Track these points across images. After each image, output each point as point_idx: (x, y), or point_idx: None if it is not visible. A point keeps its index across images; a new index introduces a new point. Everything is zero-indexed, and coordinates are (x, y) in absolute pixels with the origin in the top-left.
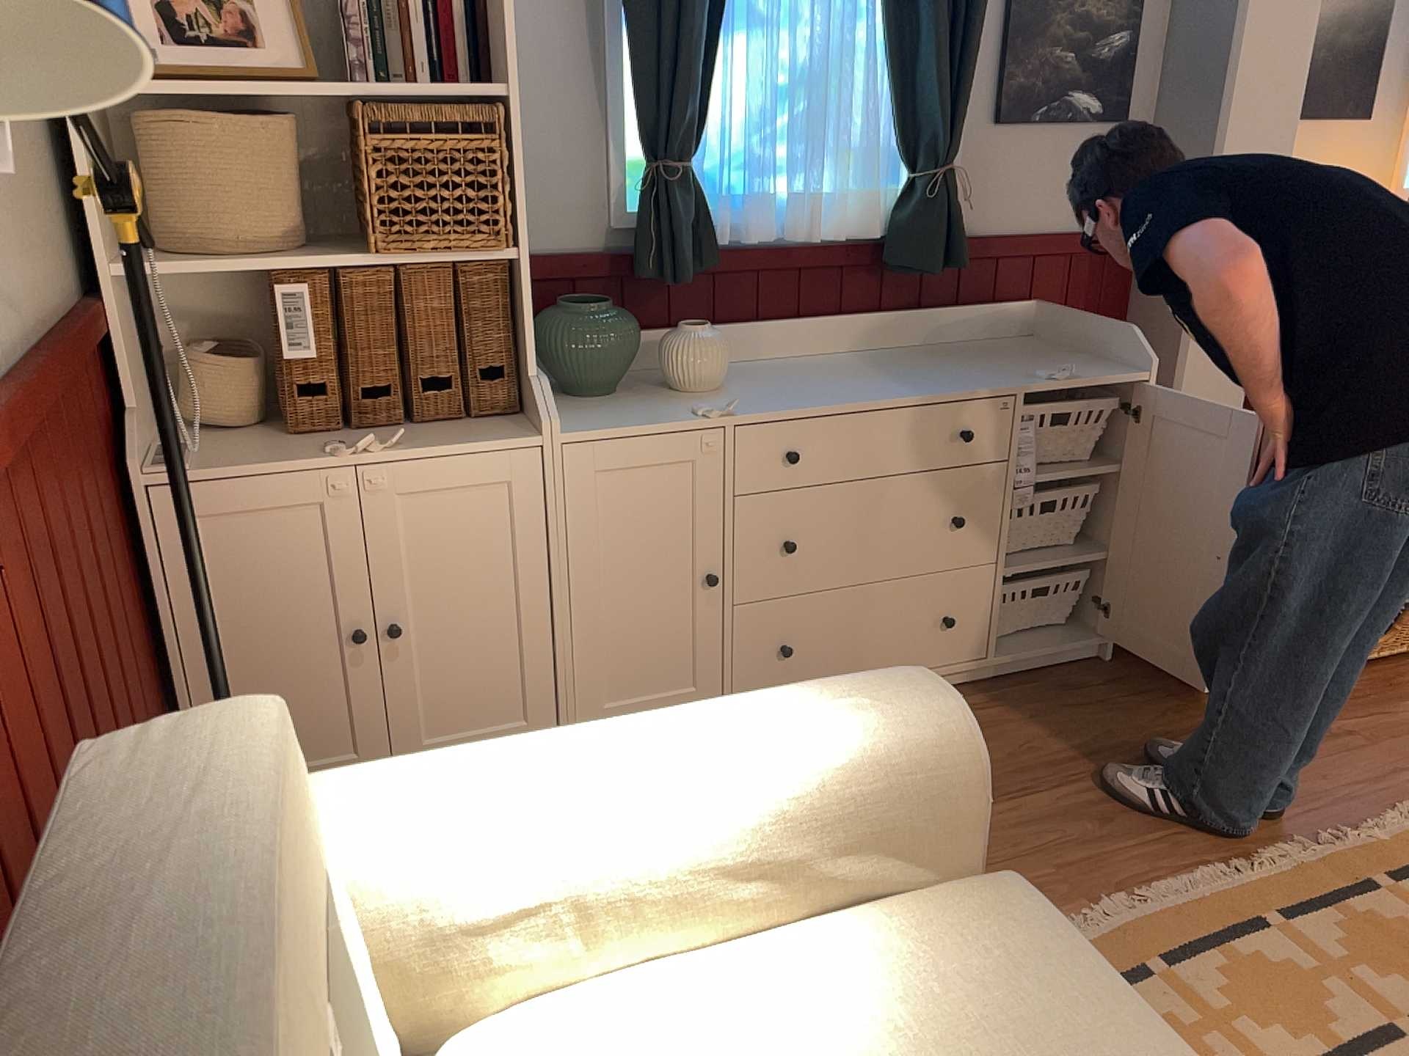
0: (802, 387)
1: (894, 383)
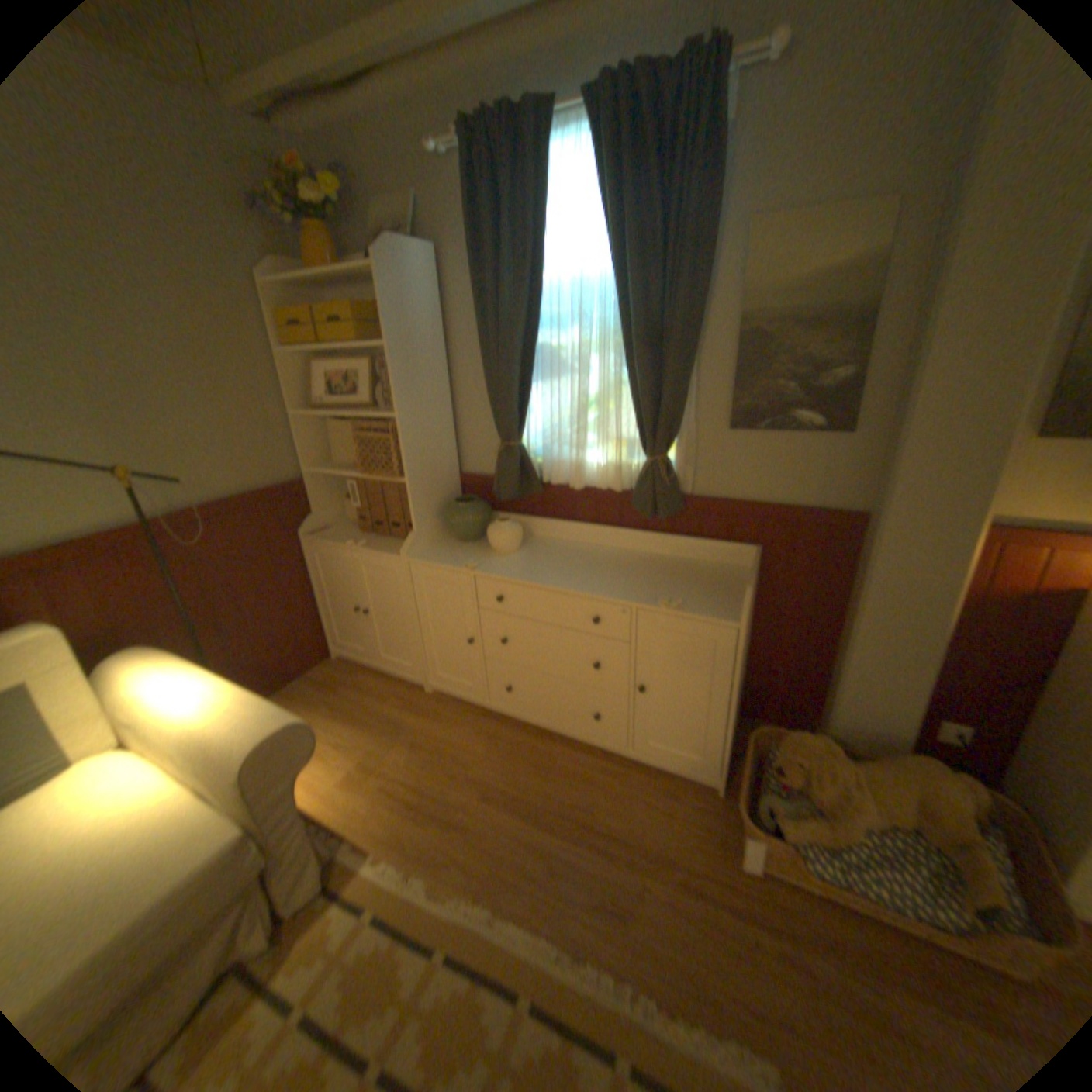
0: (541, 565)
1: (582, 577)
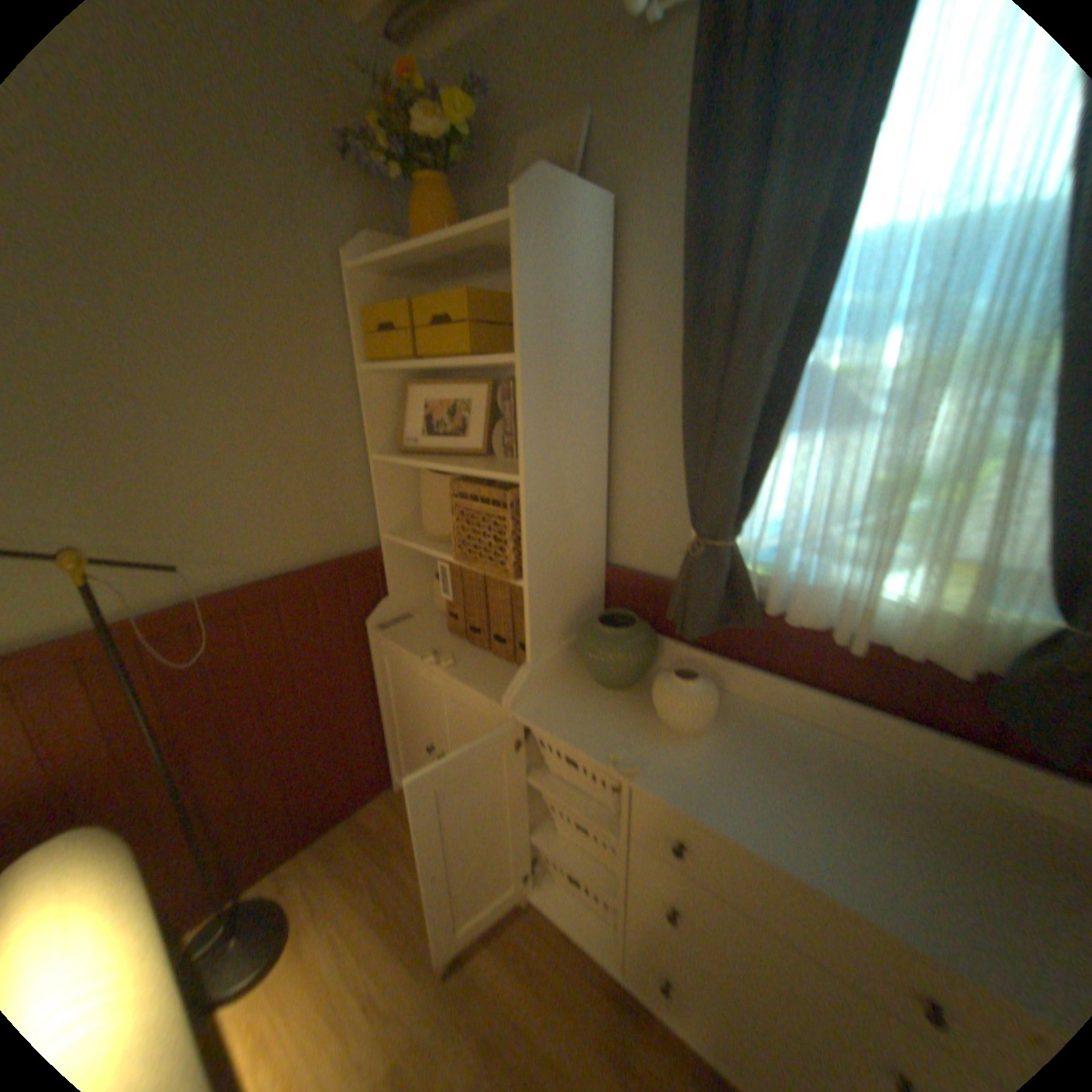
0: (766, 787)
1: (879, 860)
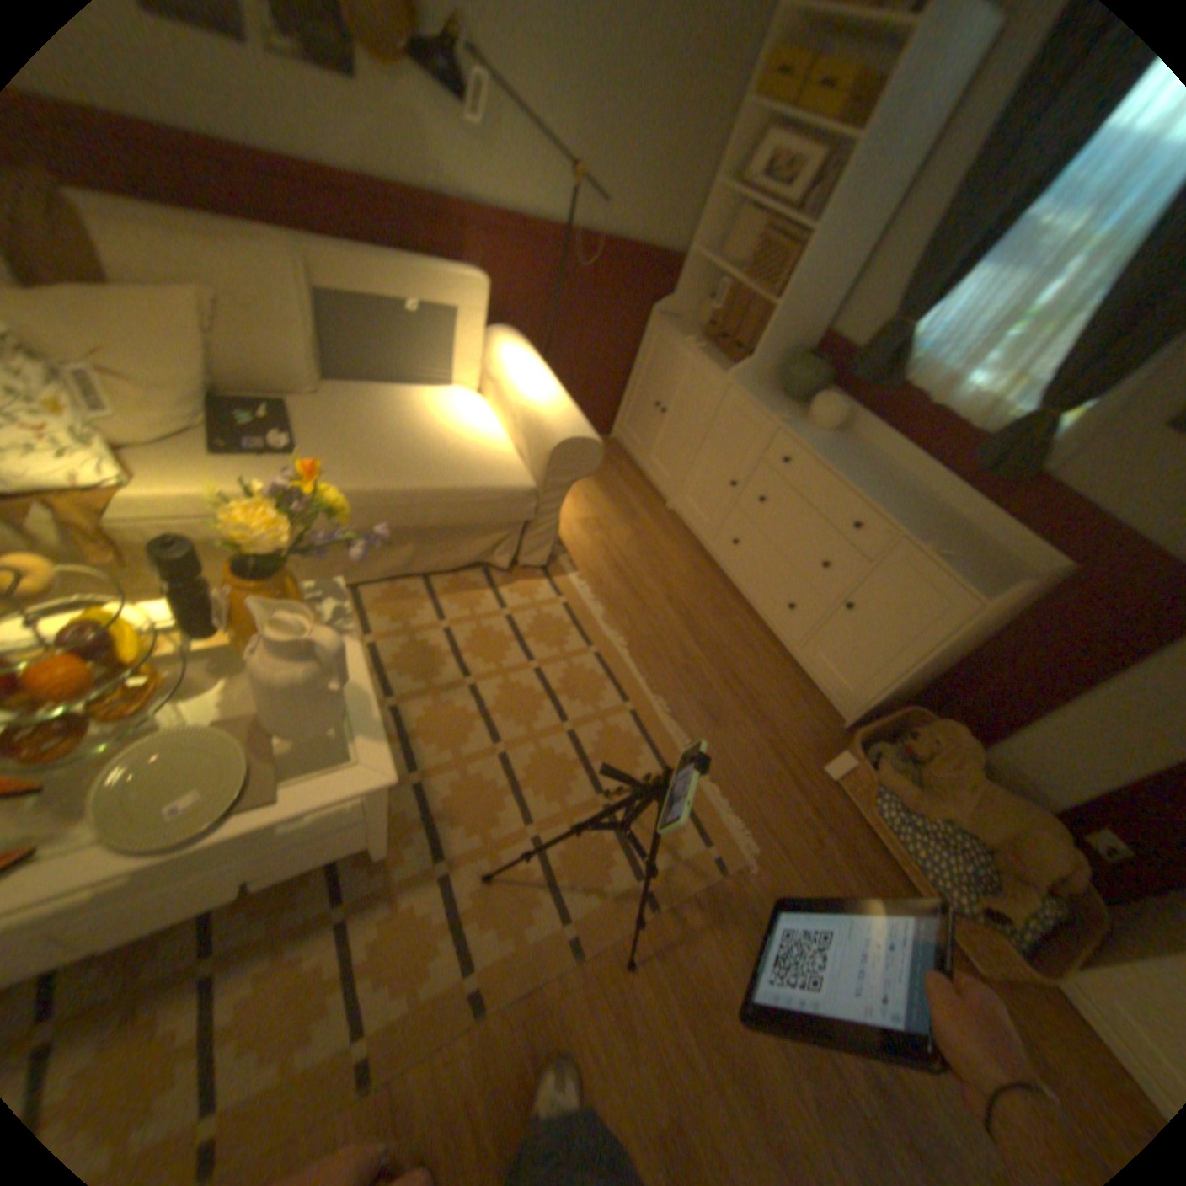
0: (841, 455)
1: (872, 486)
